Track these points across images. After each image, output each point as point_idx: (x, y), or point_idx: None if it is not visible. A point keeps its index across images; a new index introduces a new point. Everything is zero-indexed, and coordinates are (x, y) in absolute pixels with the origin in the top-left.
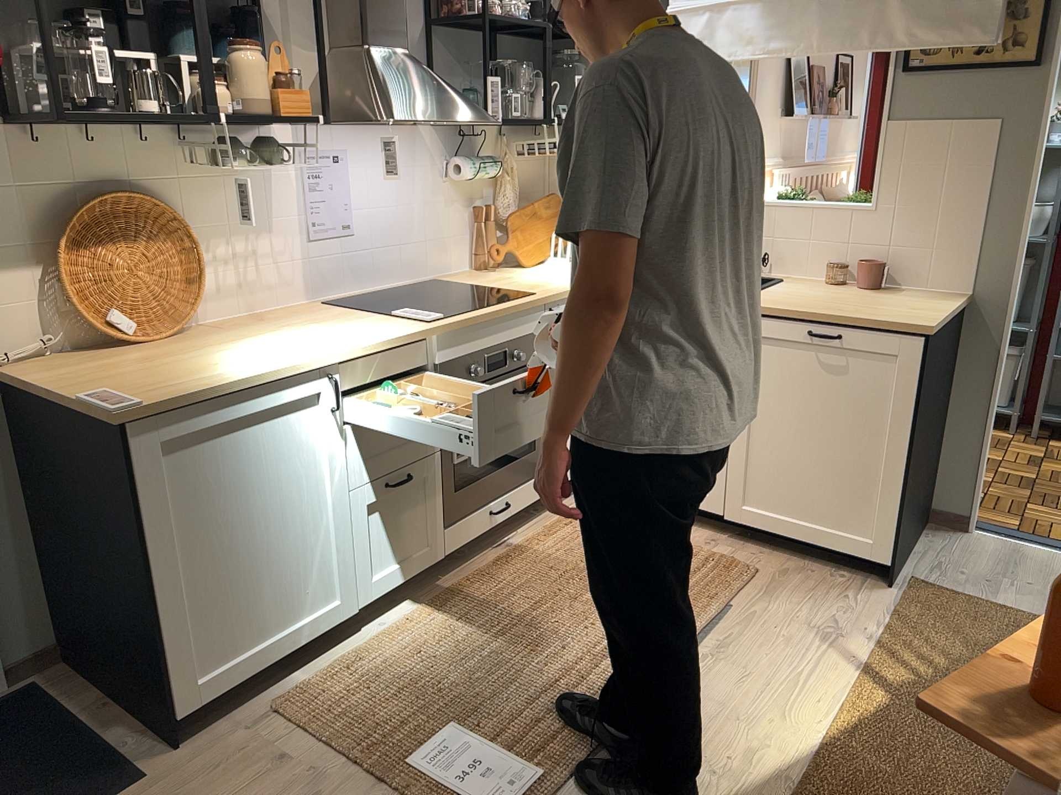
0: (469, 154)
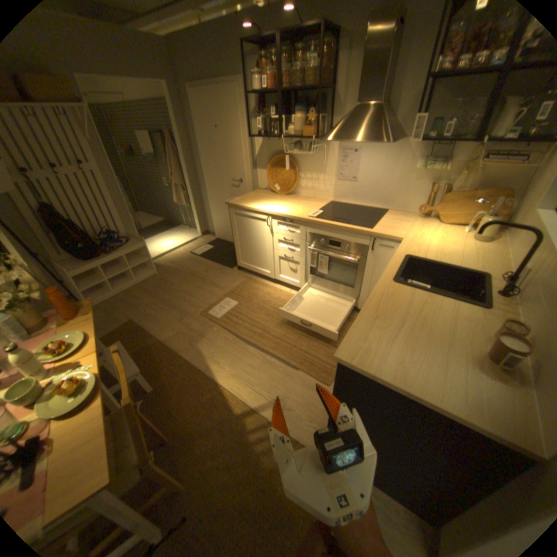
0: (443, 154)
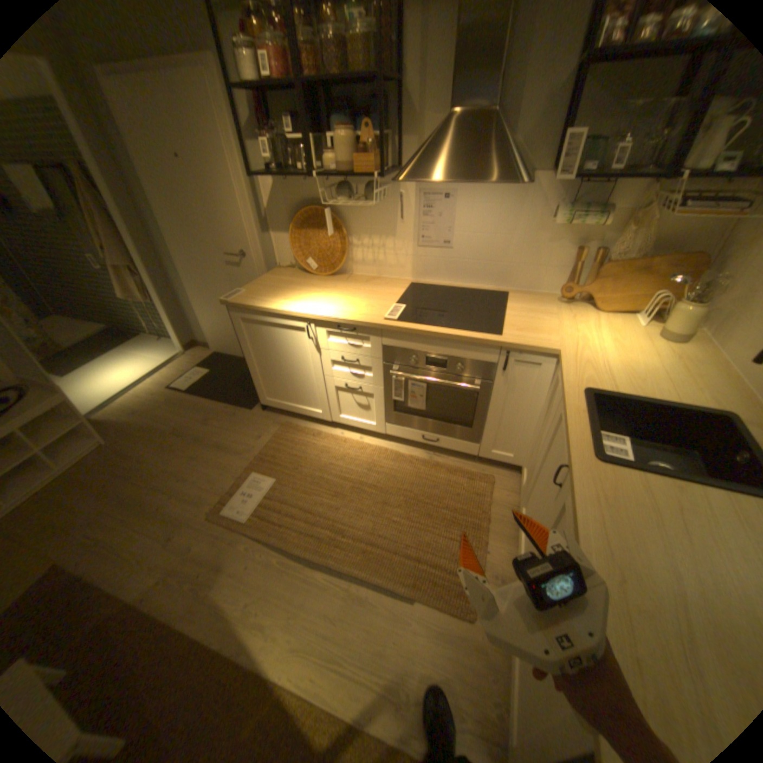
0: (595, 199)
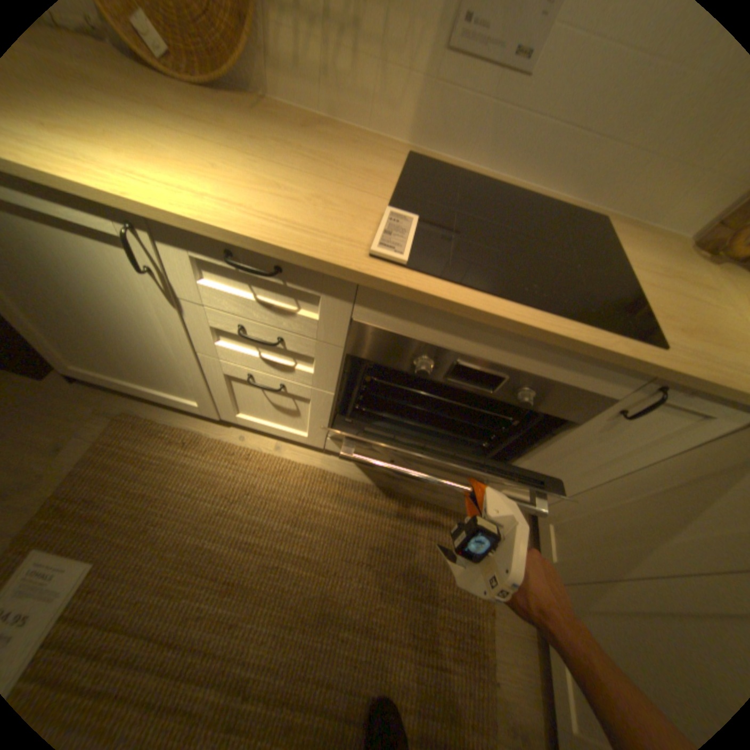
0: None
